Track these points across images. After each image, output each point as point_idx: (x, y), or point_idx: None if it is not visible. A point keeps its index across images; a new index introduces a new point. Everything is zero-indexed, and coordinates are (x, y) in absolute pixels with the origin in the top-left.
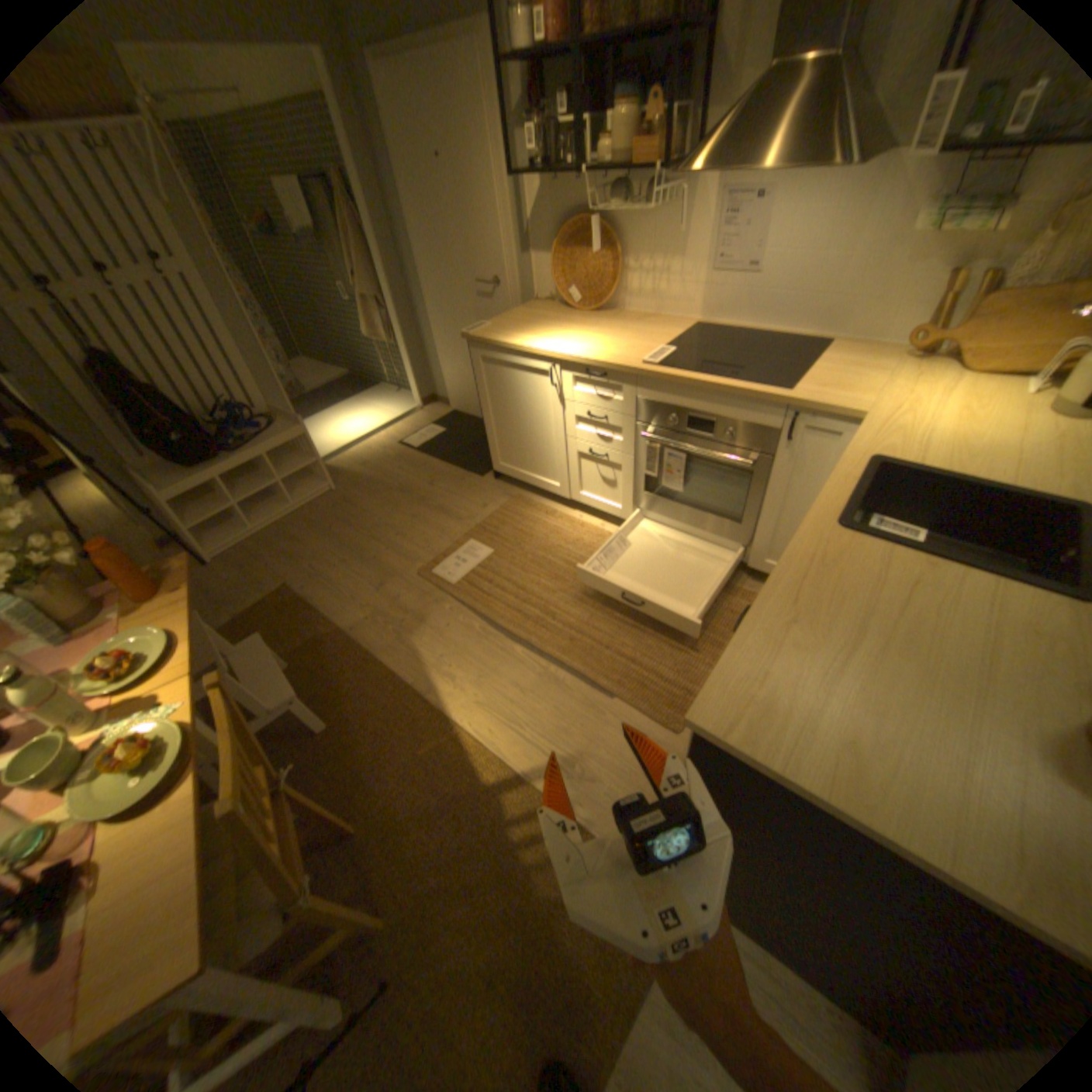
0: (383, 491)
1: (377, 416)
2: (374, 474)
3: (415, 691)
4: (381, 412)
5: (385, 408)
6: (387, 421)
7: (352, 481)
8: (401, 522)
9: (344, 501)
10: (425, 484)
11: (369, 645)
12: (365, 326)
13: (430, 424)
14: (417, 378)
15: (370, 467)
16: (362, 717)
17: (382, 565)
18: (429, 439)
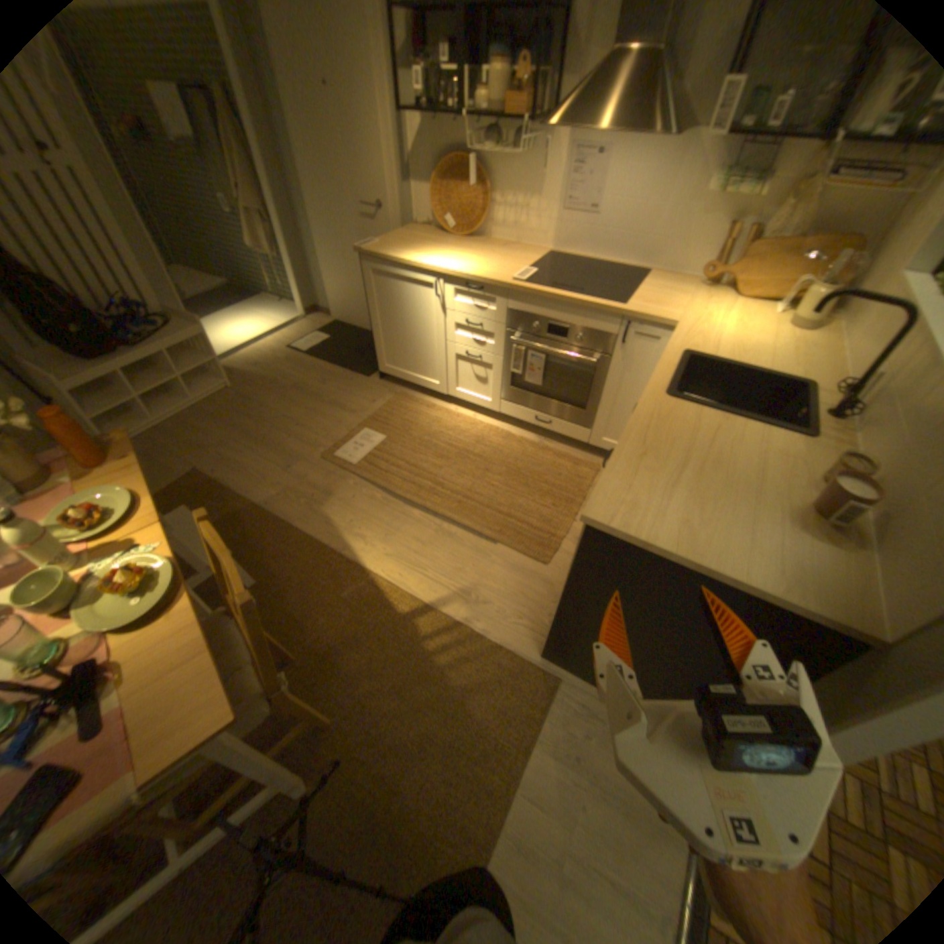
0: (277, 389)
1: (261, 323)
2: (266, 374)
3: (331, 550)
4: (264, 320)
5: (268, 317)
6: (272, 328)
7: (245, 381)
8: (298, 416)
9: (240, 398)
10: (315, 384)
11: (283, 517)
12: (245, 239)
13: (313, 332)
14: (298, 290)
15: (261, 369)
16: (286, 574)
17: (285, 451)
18: (314, 345)
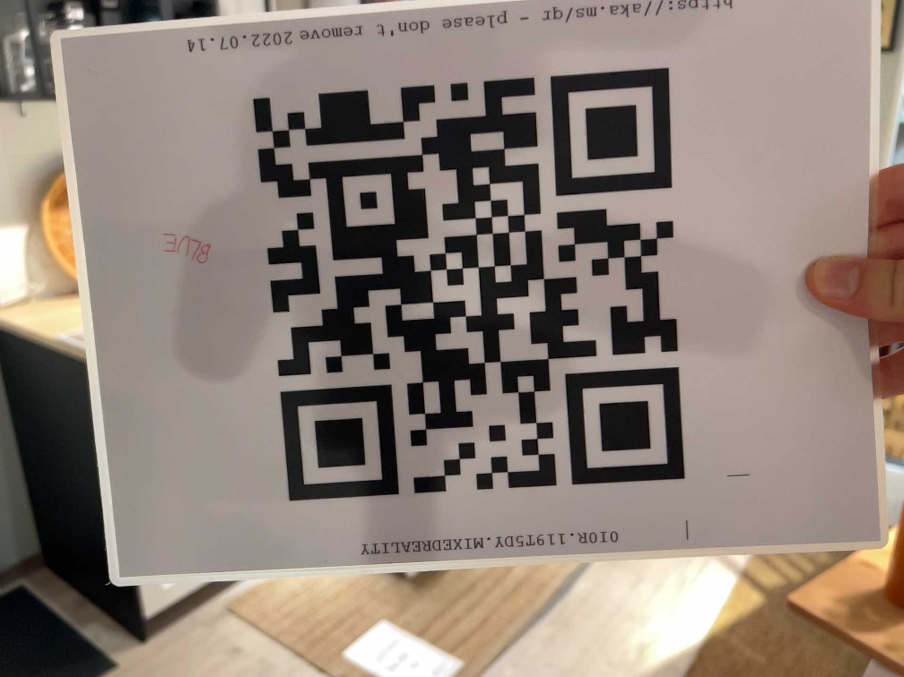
0: None
1: None
2: None
3: None
4: None
5: None
6: None
7: None
8: None
9: None
10: None
11: None
12: None
13: None
14: None
15: None
16: None
17: None
18: None
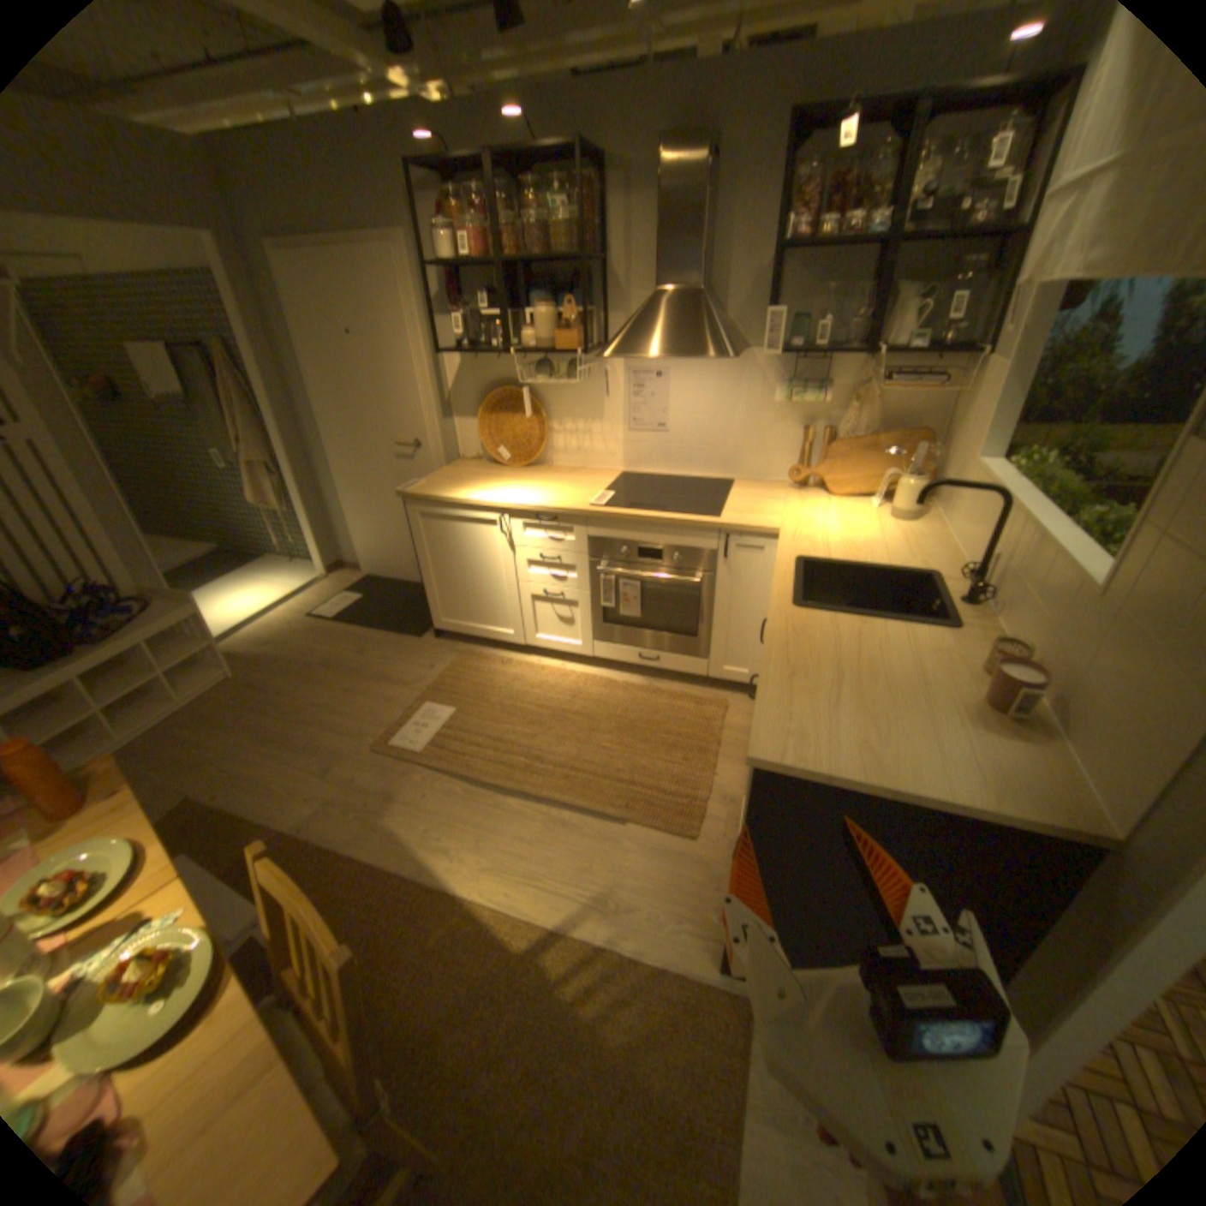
0: (301, 669)
1: (270, 590)
2: (282, 653)
3: (403, 879)
4: (274, 585)
5: (279, 581)
6: (285, 594)
7: (255, 665)
8: (334, 700)
9: (249, 689)
10: (352, 655)
11: (328, 844)
12: (247, 495)
13: (341, 592)
14: (317, 545)
15: (275, 646)
16: (342, 928)
17: (321, 750)
18: (344, 608)
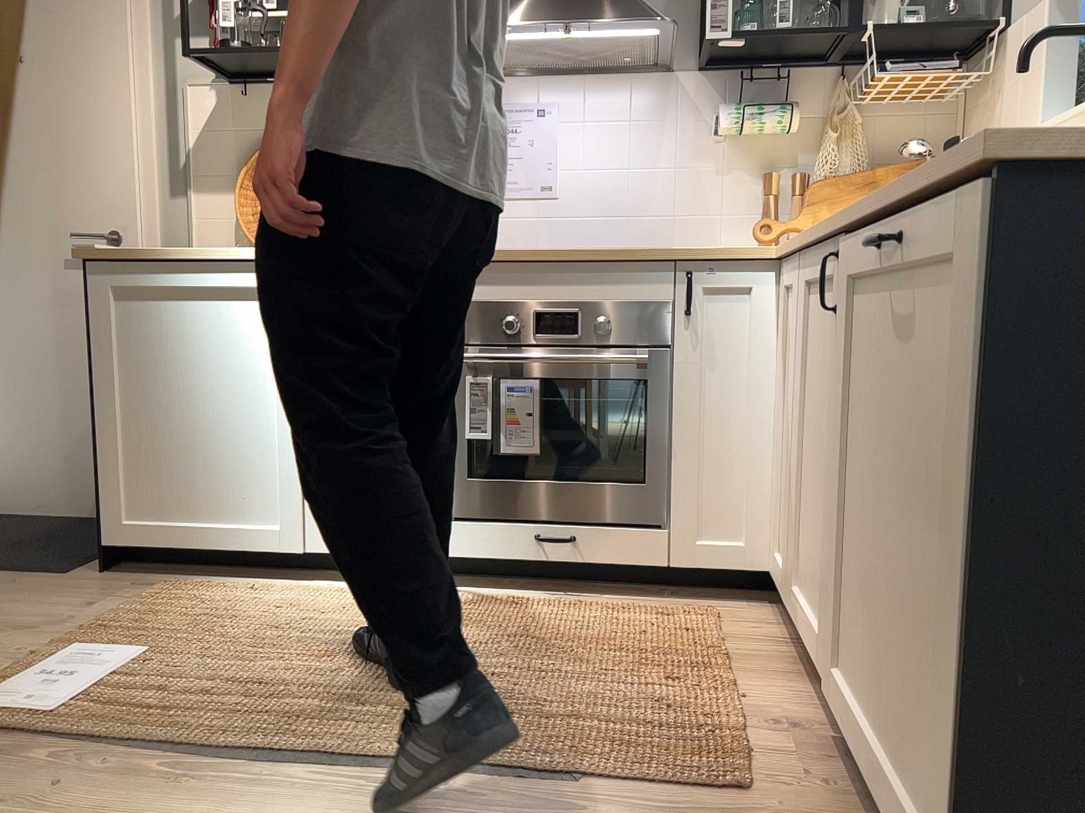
0: None
1: None
2: None
3: None
4: None
5: None
6: None
7: None
8: None
9: None
10: None
11: None
12: None
13: None
14: None
15: None
16: None
17: None
18: None
